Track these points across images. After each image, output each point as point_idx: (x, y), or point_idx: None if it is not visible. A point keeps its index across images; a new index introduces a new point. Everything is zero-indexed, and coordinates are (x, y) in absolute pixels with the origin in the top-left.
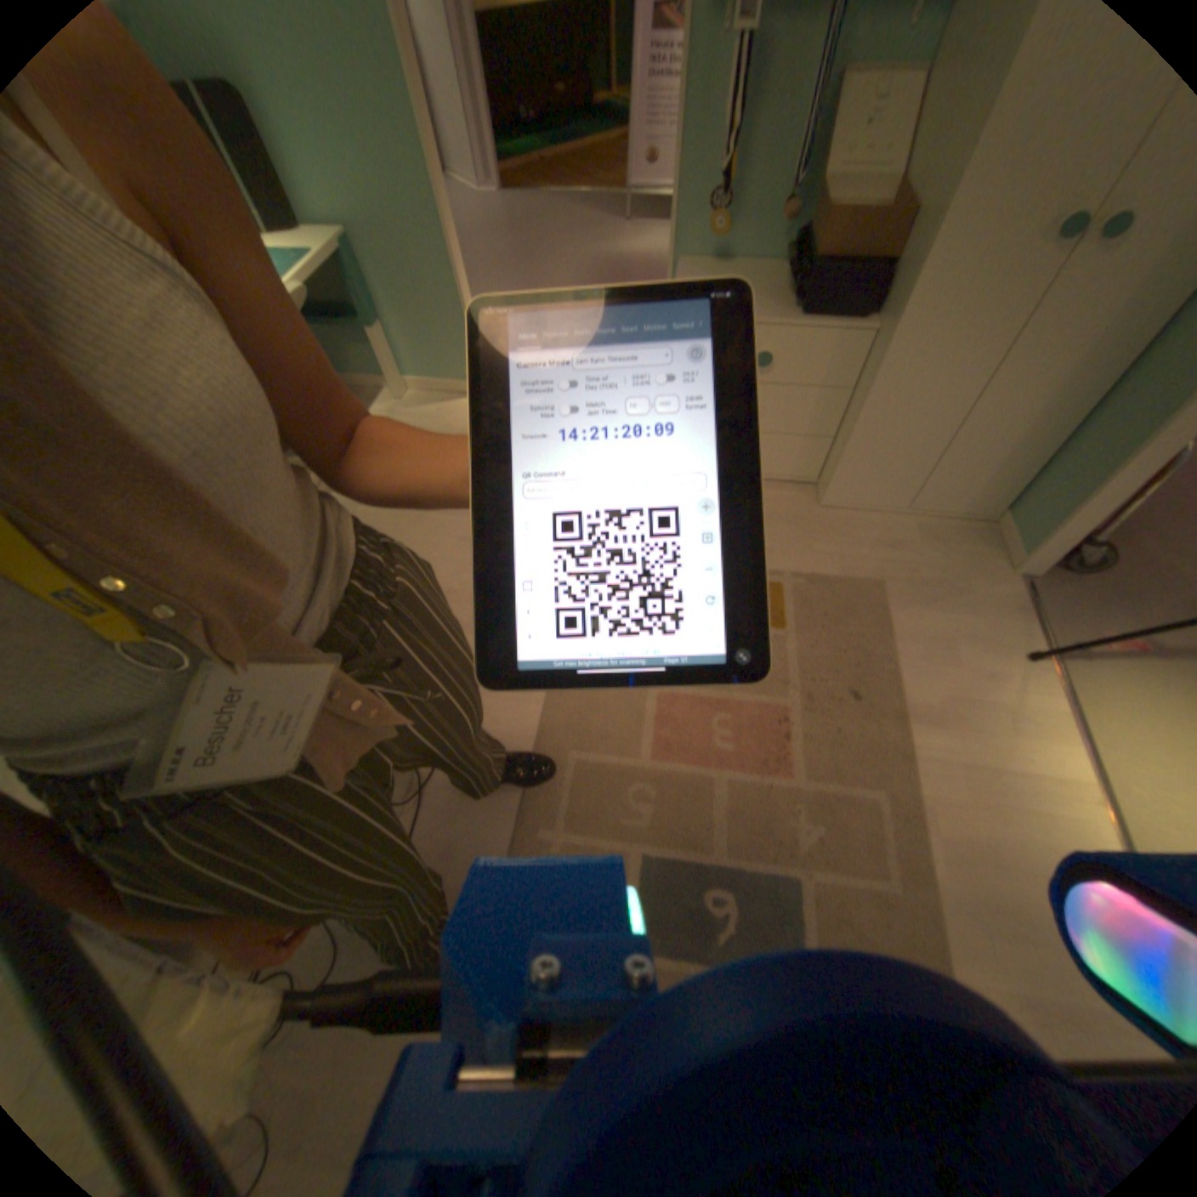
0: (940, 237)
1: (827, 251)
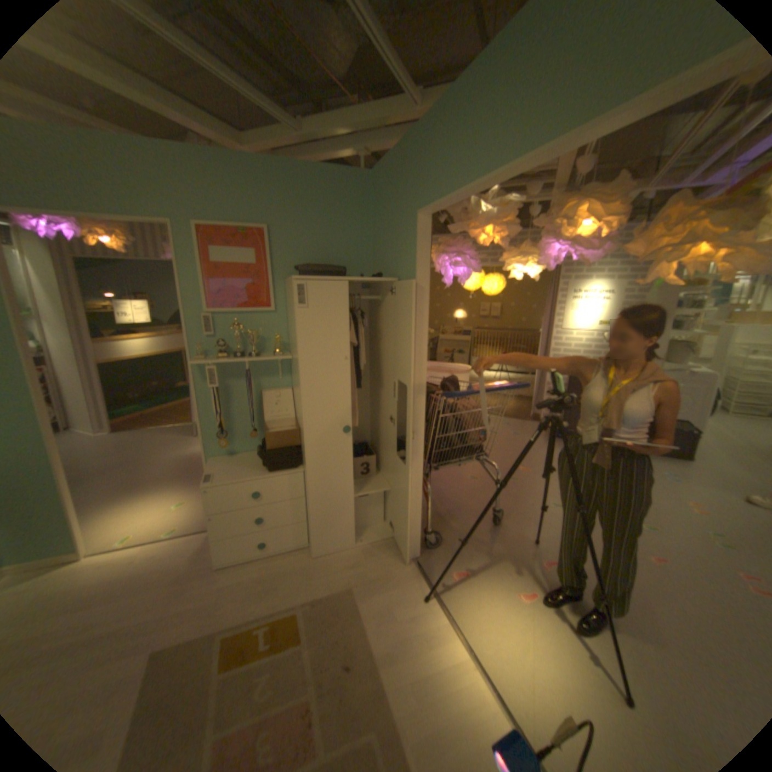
0: (306, 439)
1: (270, 448)
